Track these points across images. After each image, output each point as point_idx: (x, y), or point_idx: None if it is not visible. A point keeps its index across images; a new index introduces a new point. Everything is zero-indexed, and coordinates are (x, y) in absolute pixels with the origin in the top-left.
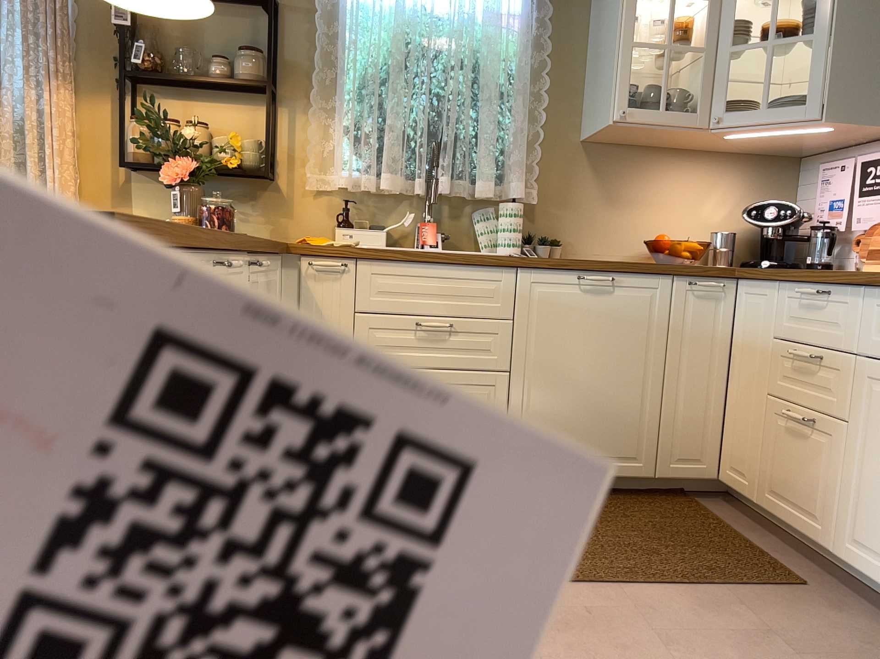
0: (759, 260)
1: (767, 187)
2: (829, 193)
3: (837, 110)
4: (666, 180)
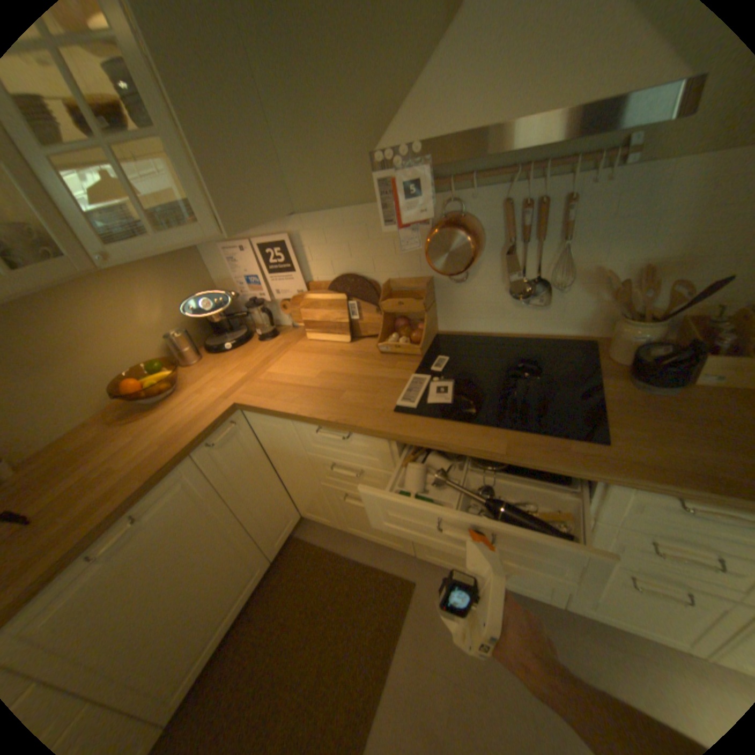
0: (221, 347)
1: (178, 270)
2: (239, 270)
3: (230, 221)
4: (76, 313)
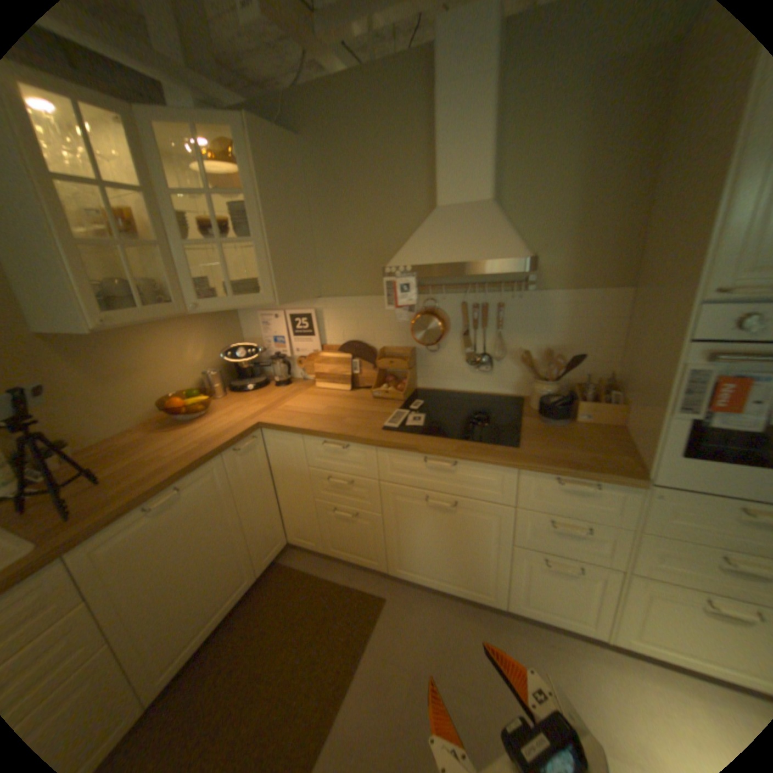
0: (246, 387)
1: (222, 327)
2: (271, 332)
3: (283, 296)
4: (148, 345)
